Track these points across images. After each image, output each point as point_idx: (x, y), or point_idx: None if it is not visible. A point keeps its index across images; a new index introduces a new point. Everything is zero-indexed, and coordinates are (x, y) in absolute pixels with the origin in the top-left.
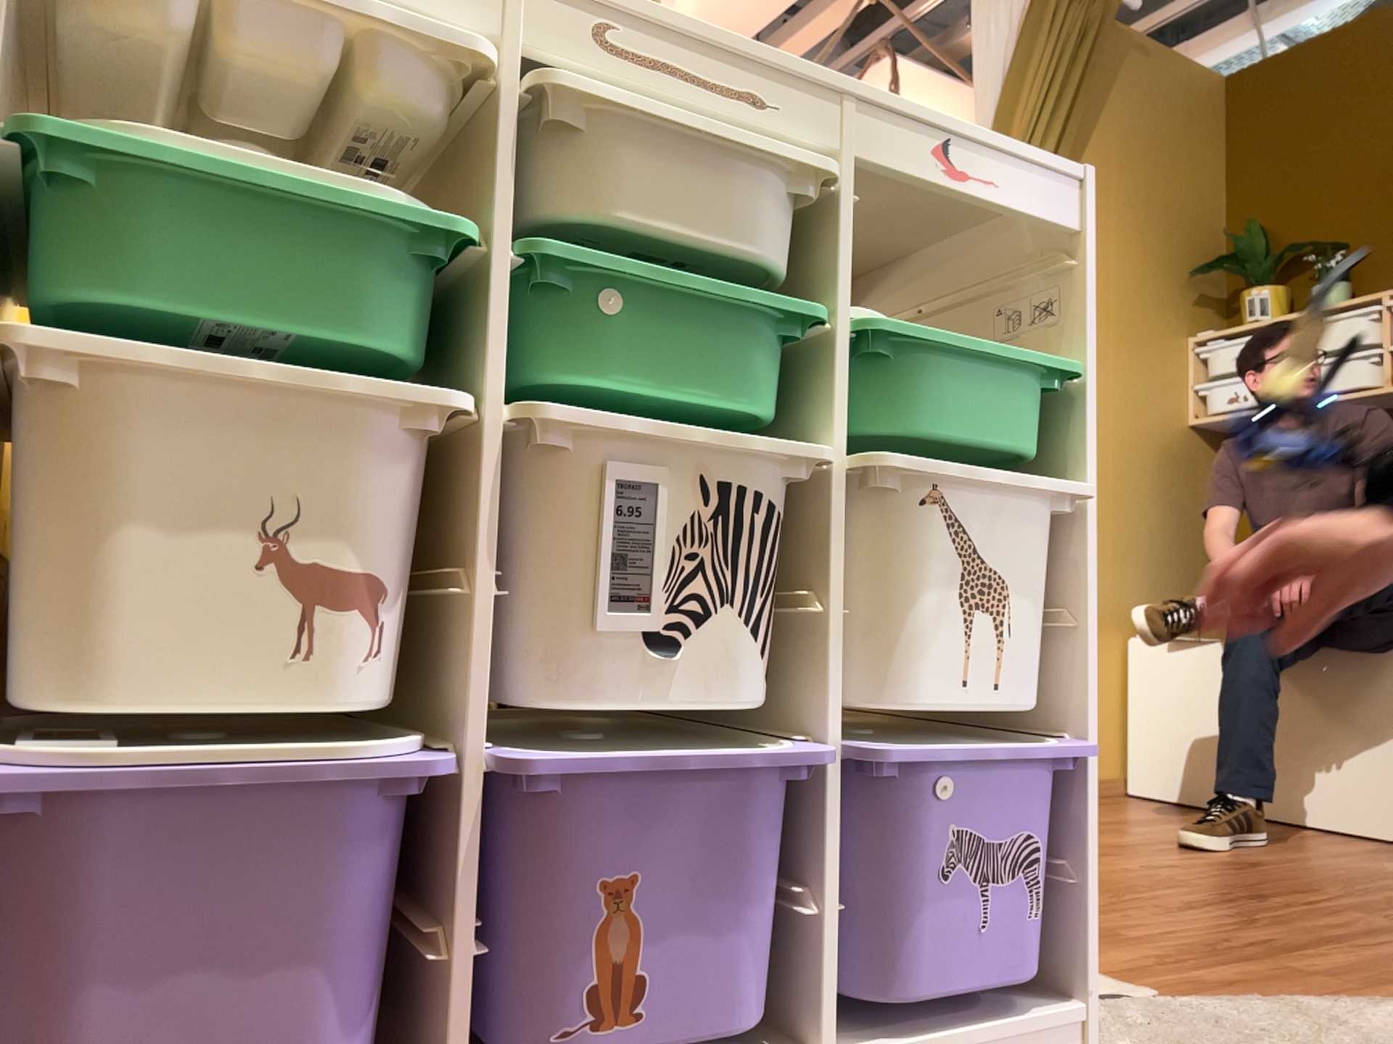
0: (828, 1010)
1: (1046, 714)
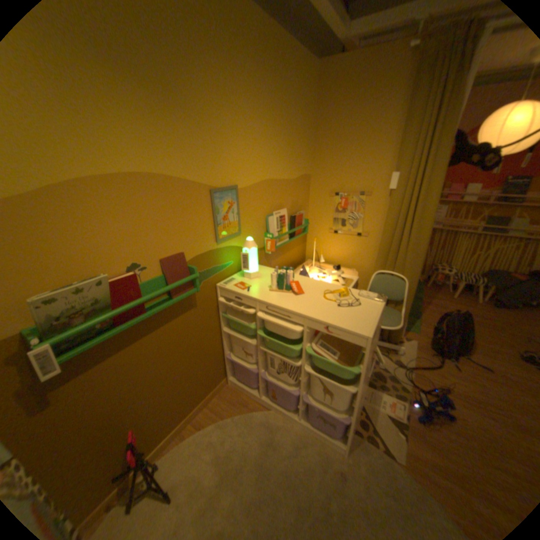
0: (301, 418)
1: (357, 413)
